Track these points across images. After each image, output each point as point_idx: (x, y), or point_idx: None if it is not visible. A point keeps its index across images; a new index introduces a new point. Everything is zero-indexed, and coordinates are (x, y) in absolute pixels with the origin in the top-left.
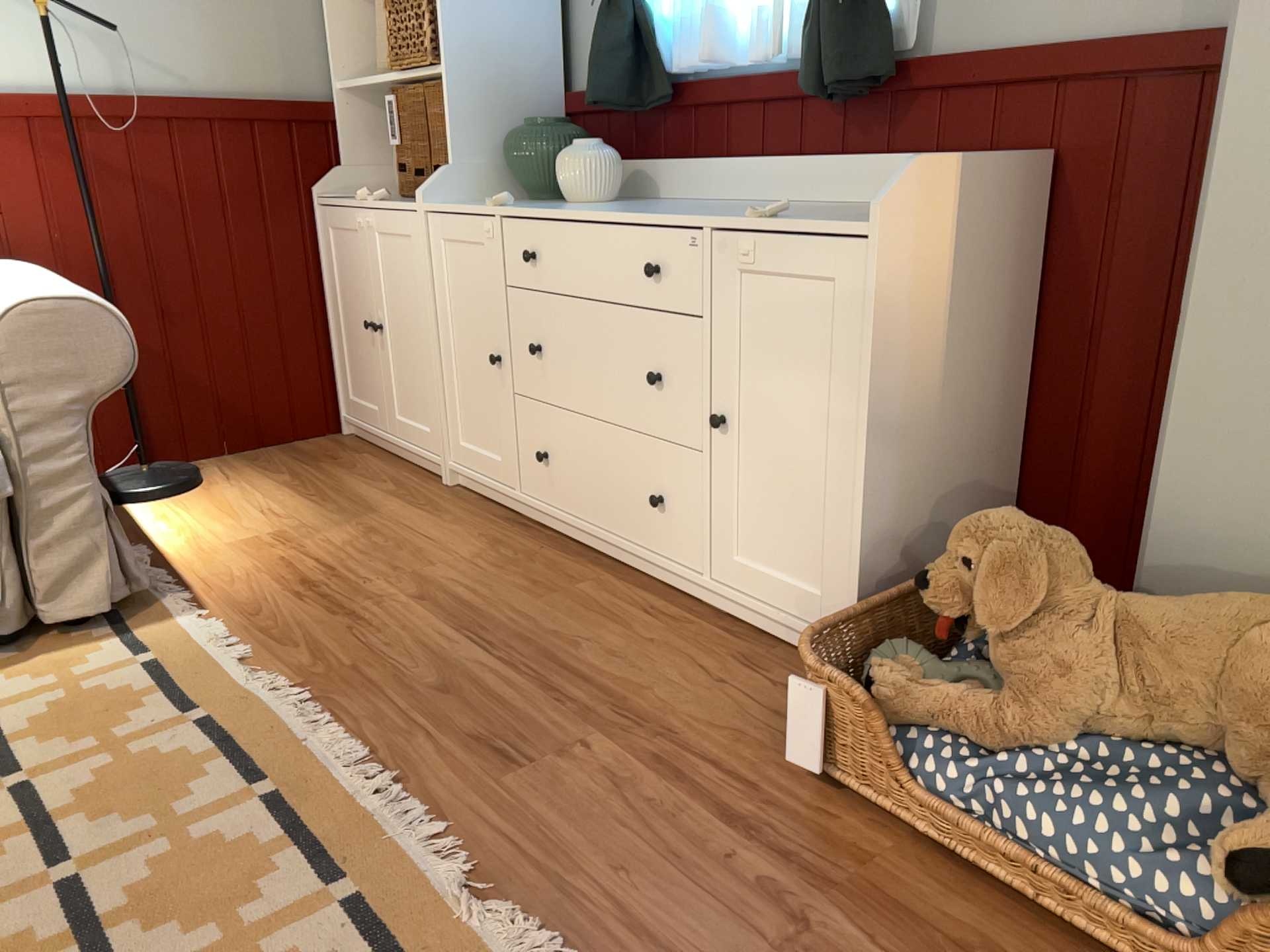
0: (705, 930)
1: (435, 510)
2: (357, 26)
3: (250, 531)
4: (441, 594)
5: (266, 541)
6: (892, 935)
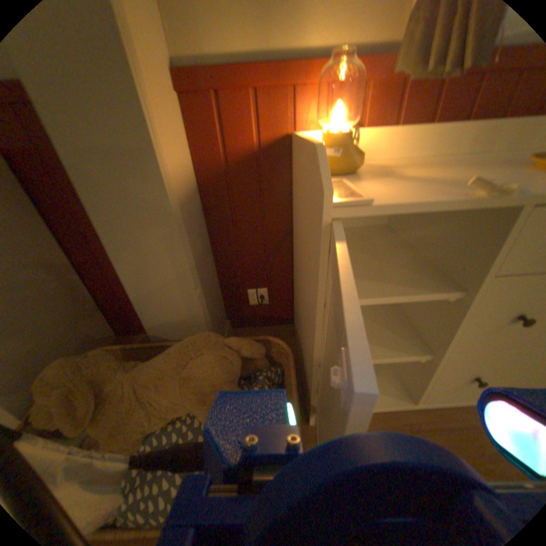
0: None
1: None
2: None
3: None
4: None
5: None
6: None
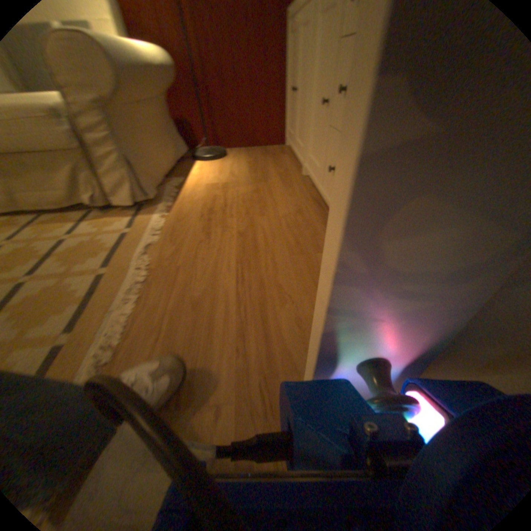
0: None
1: (290, 187)
2: None
3: (219, 180)
4: (253, 236)
5: (219, 186)
6: None
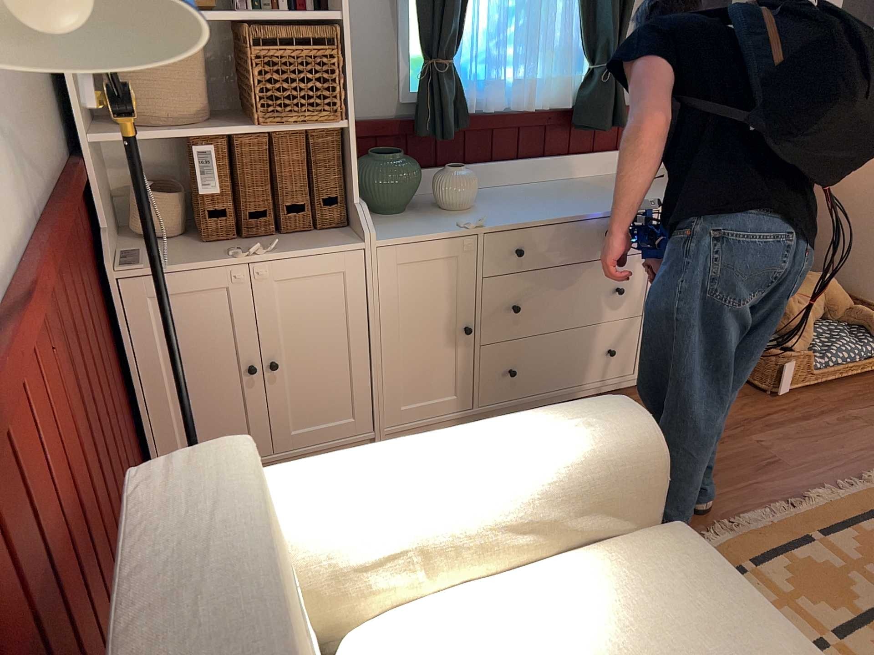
0: (868, 437)
1: None
2: None
3: None
4: None
5: None
6: (857, 406)
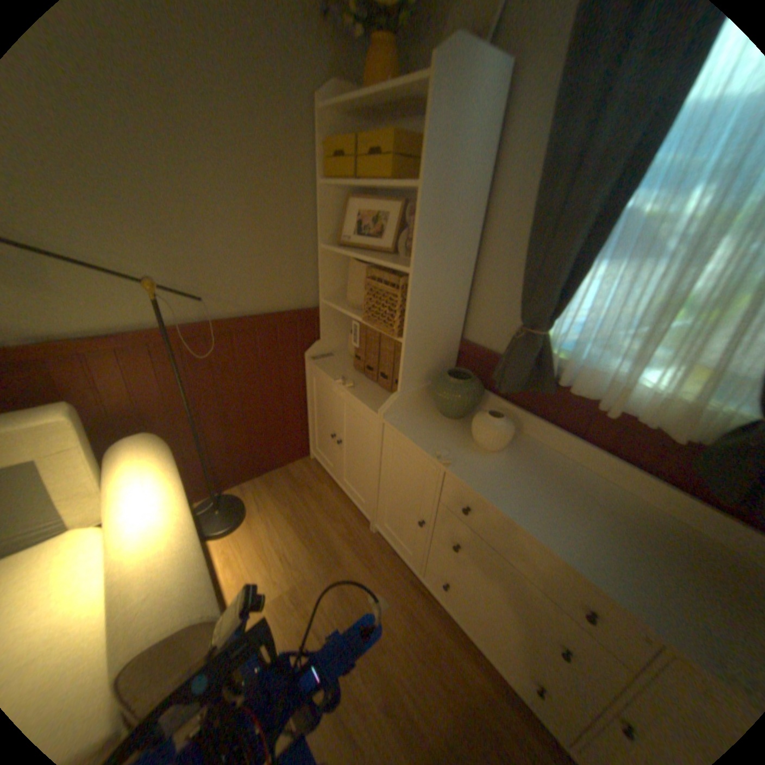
0: None
1: (373, 566)
2: (336, 265)
3: (277, 586)
4: (399, 705)
5: (287, 604)
6: None
